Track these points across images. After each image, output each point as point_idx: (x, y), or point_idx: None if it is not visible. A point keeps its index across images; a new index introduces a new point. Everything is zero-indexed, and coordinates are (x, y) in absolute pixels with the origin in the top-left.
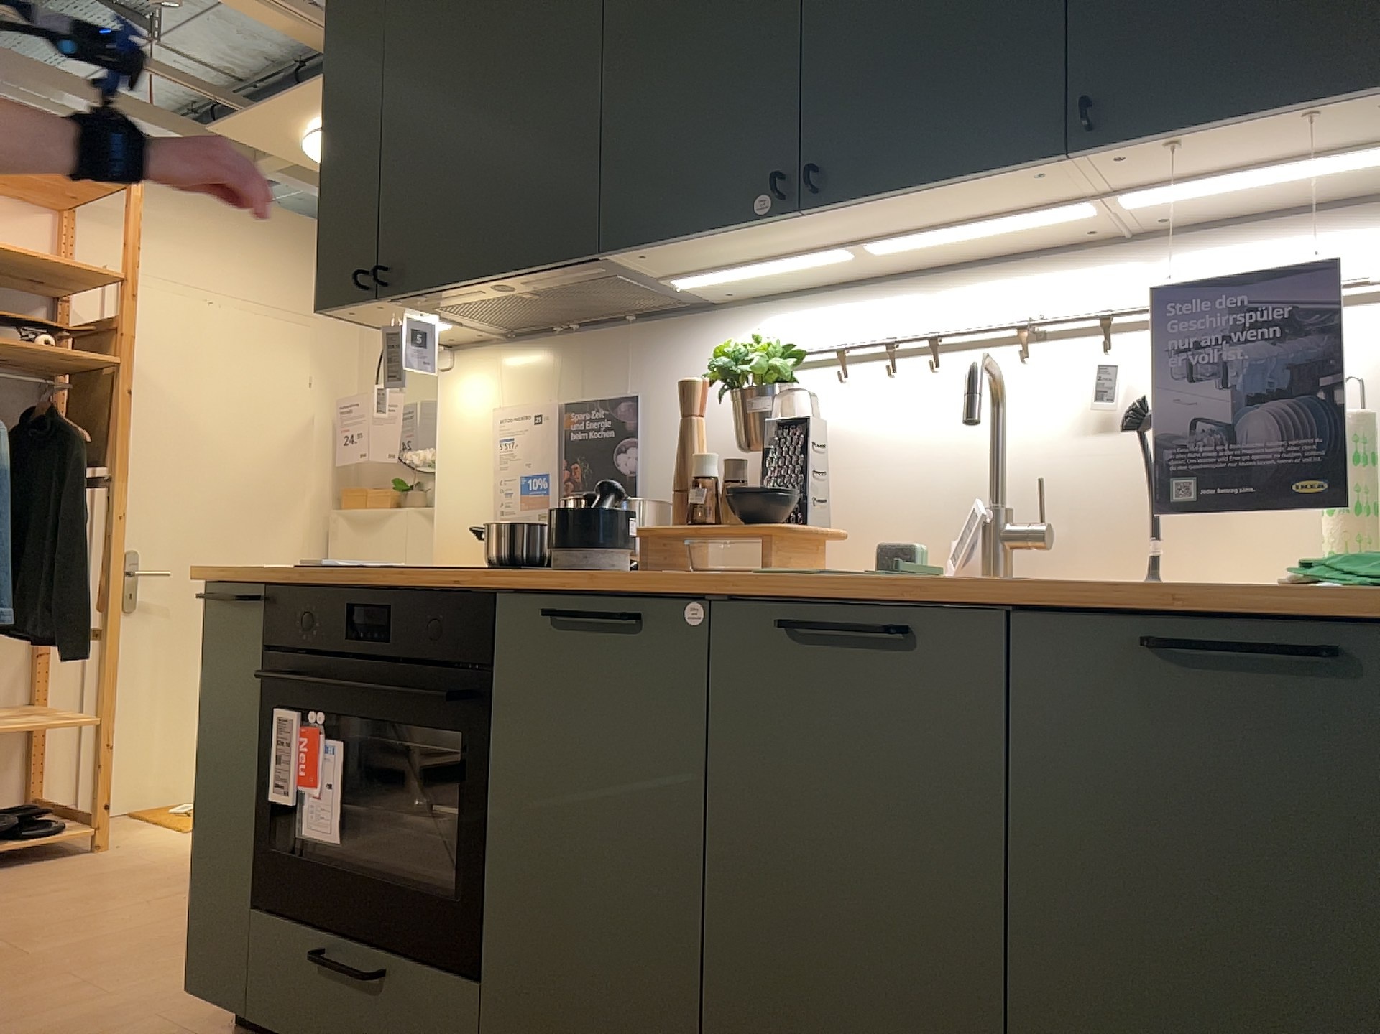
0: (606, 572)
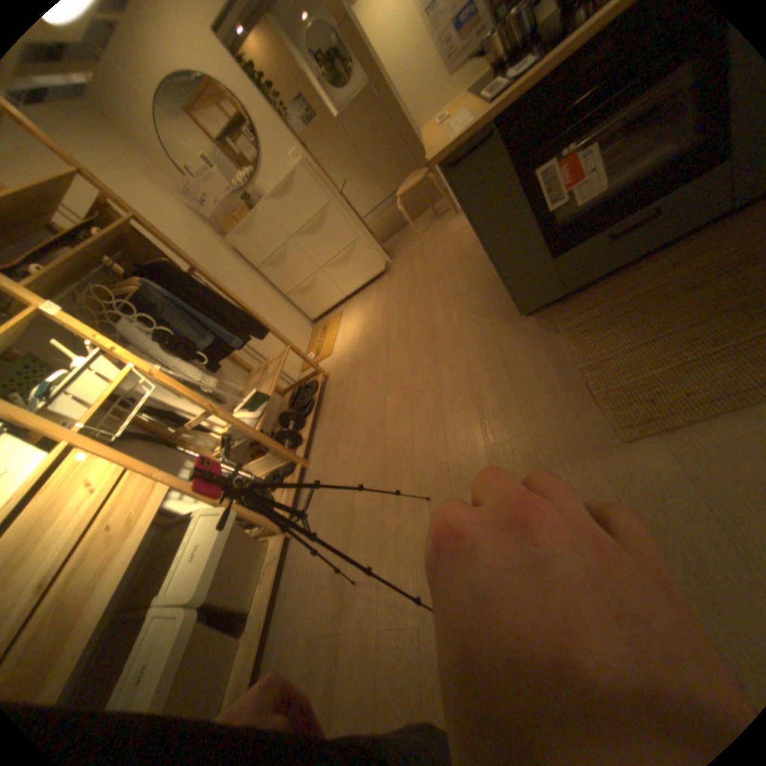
0: None
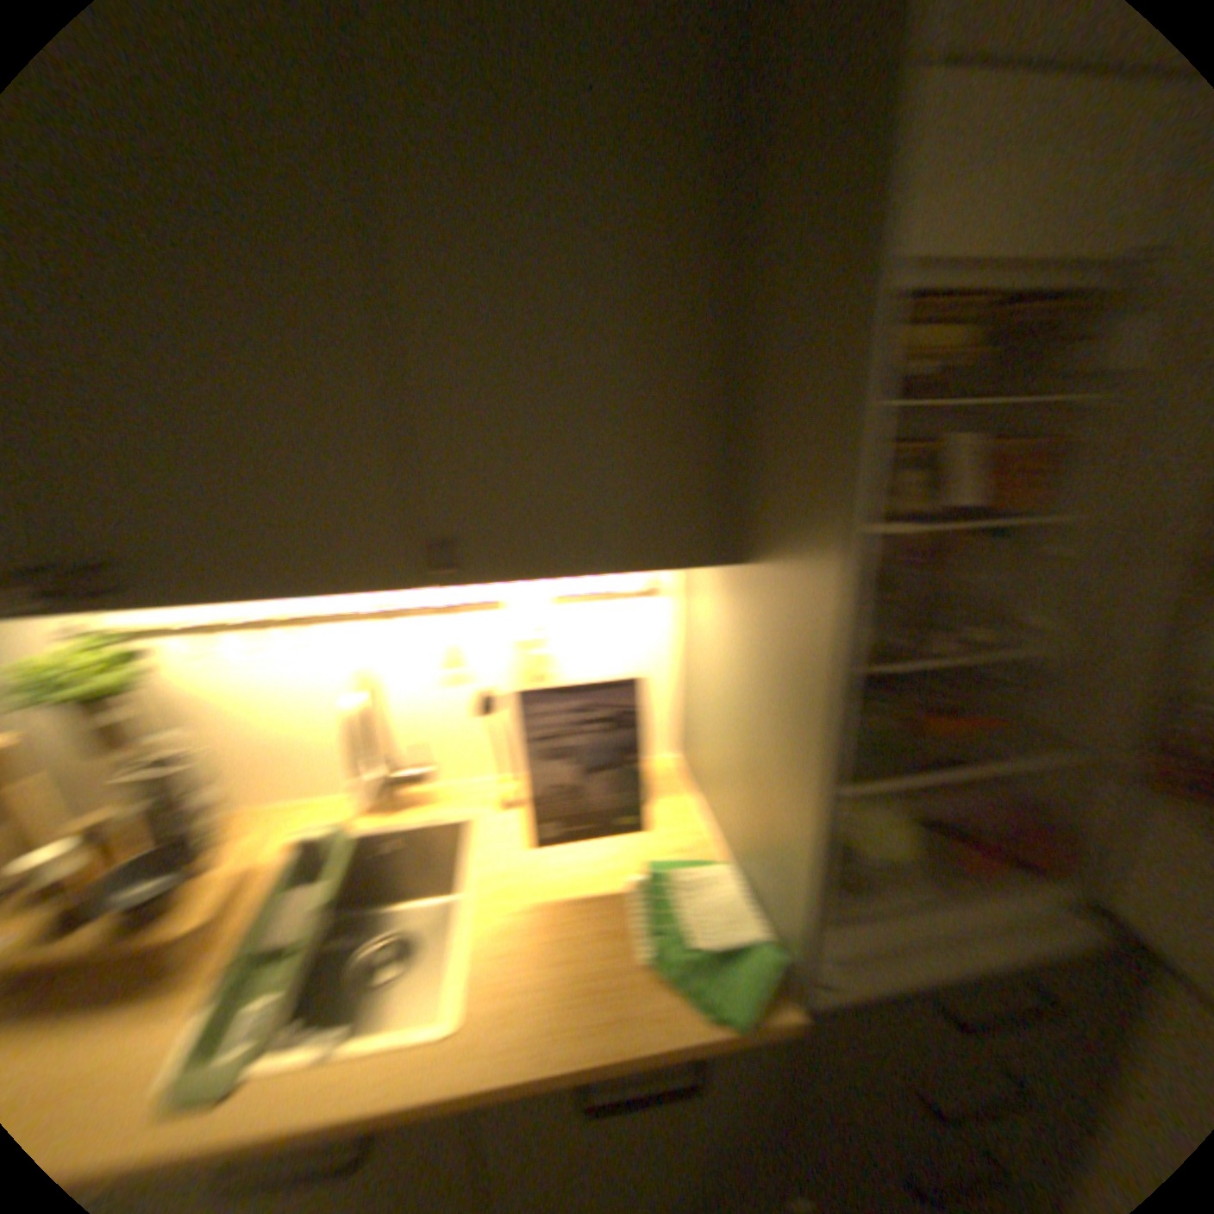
0: None
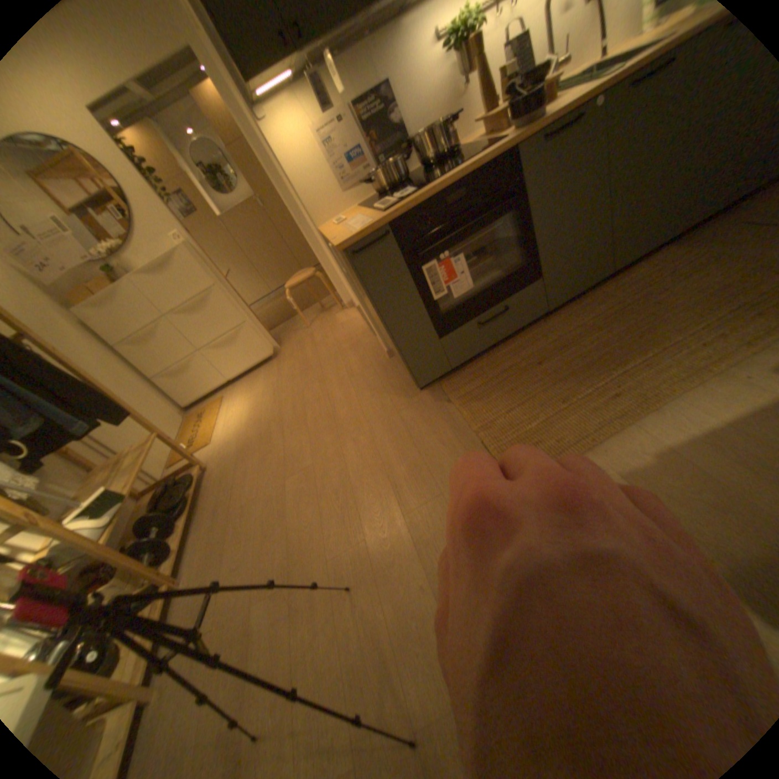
0: (546, 112)
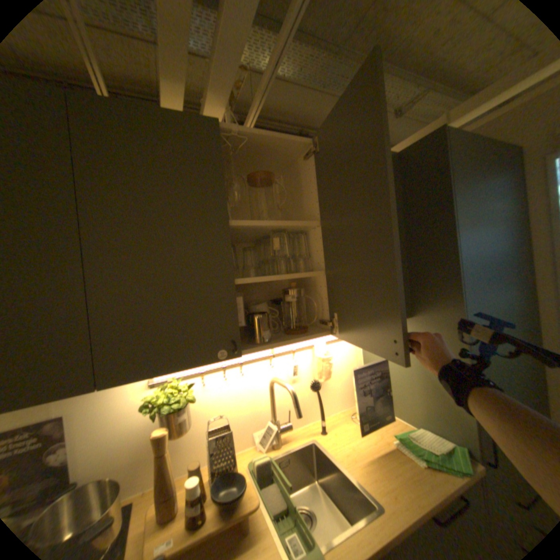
0: None
